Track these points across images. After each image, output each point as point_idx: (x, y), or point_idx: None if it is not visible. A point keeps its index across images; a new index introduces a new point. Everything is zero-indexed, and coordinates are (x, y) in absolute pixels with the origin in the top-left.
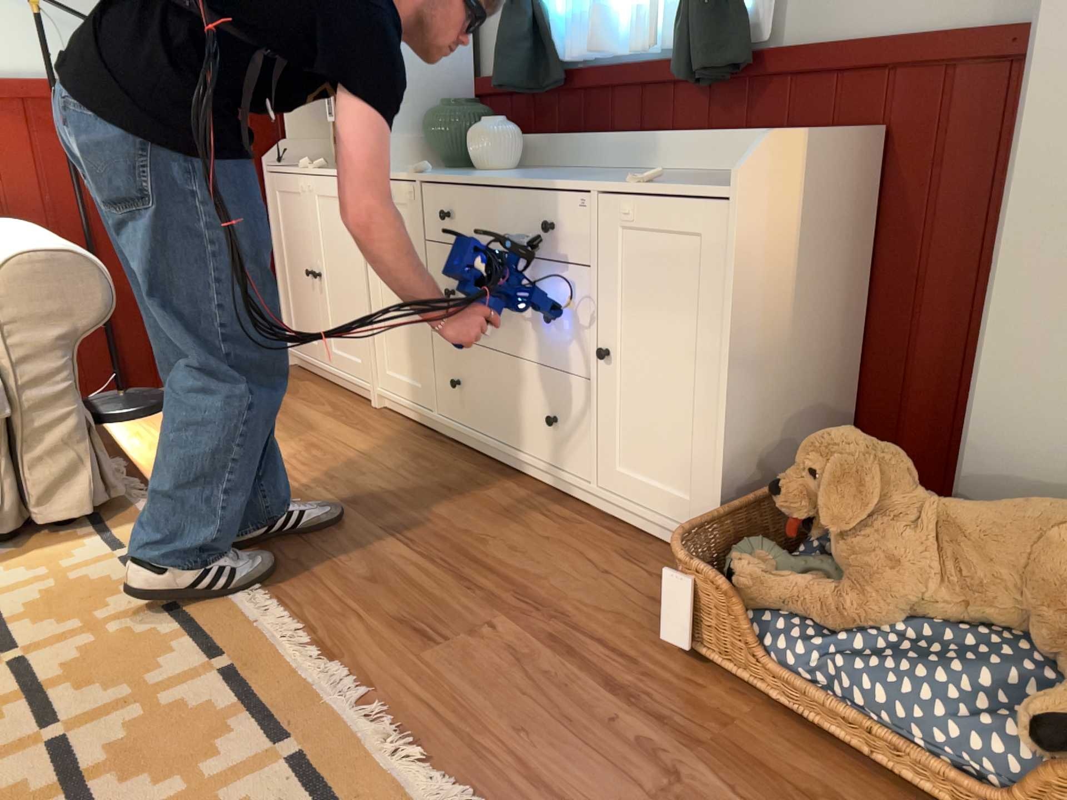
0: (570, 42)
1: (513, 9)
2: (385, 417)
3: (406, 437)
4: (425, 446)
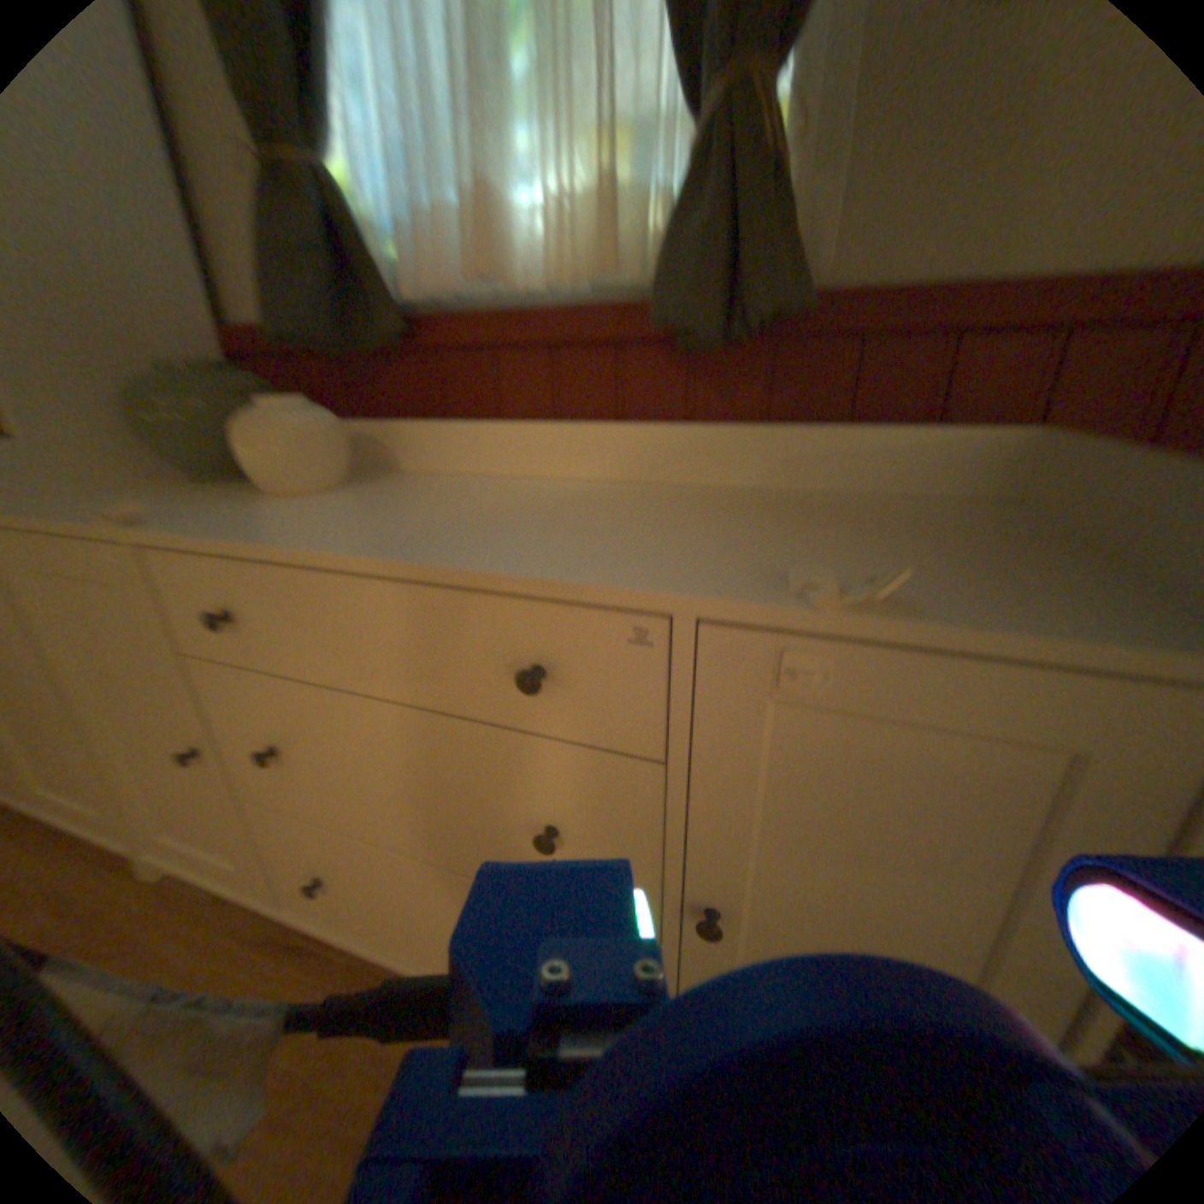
0: (409, 264)
1: (285, 192)
2: (182, 902)
3: (237, 958)
4: (282, 977)
